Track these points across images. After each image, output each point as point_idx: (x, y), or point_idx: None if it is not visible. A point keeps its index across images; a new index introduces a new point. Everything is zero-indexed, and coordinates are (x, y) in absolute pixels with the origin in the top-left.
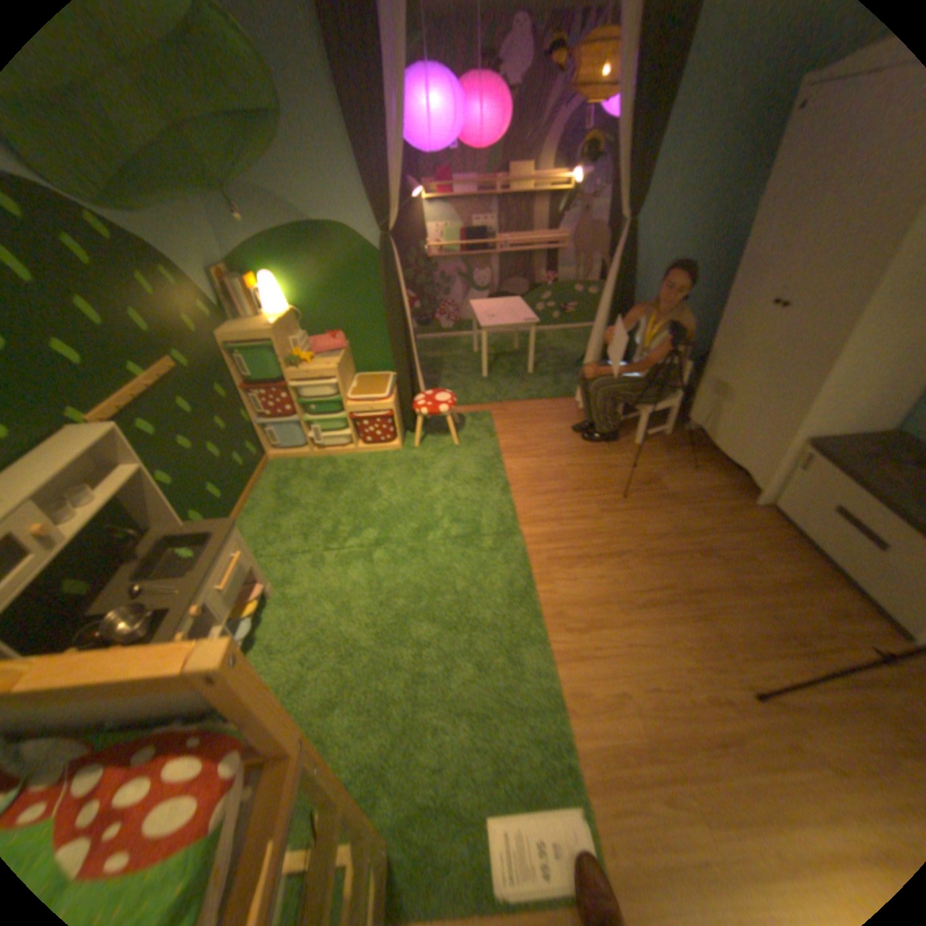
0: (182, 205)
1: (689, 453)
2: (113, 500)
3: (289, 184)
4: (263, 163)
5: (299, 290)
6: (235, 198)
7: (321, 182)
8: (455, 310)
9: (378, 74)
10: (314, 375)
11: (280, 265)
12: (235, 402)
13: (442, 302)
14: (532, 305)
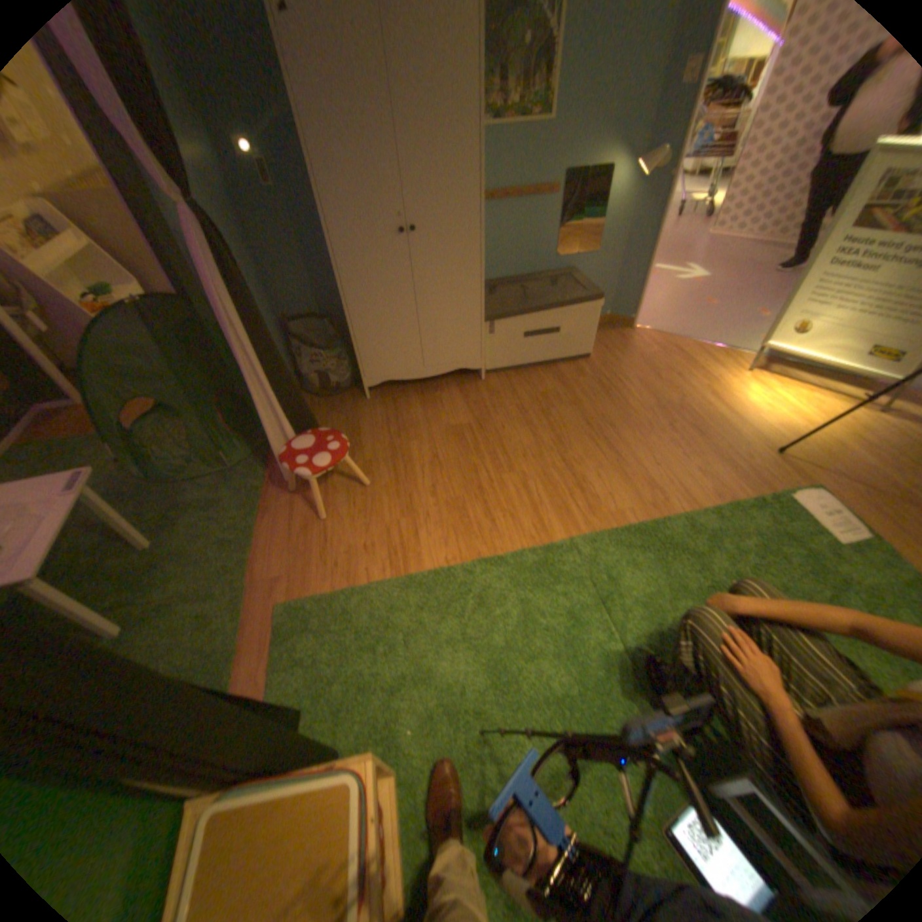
0: None
1: (406, 403)
2: None
3: None
4: None
5: None
6: None
7: None
8: None
9: None
10: None
11: None
12: None
13: None
14: None
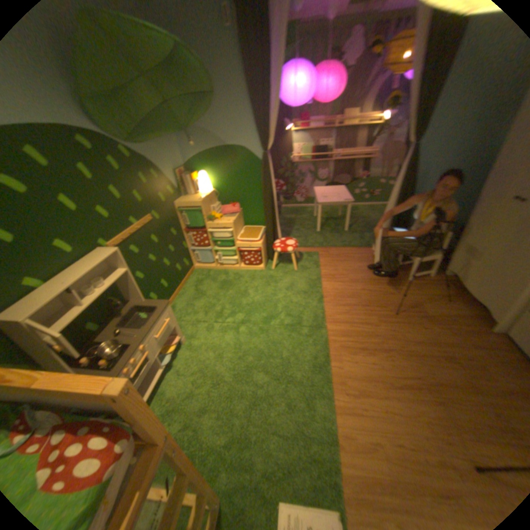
0: (166, 138)
1: (446, 290)
2: (115, 284)
3: (218, 126)
4: (207, 116)
5: (219, 180)
6: (191, 134)
7: (234, 125)
8: (306, 191)
9: (268, 68)
10: (221, 226)
11: (210, 167)
12: (181, 237)
13: (298, 187)
14: (352, 190)
